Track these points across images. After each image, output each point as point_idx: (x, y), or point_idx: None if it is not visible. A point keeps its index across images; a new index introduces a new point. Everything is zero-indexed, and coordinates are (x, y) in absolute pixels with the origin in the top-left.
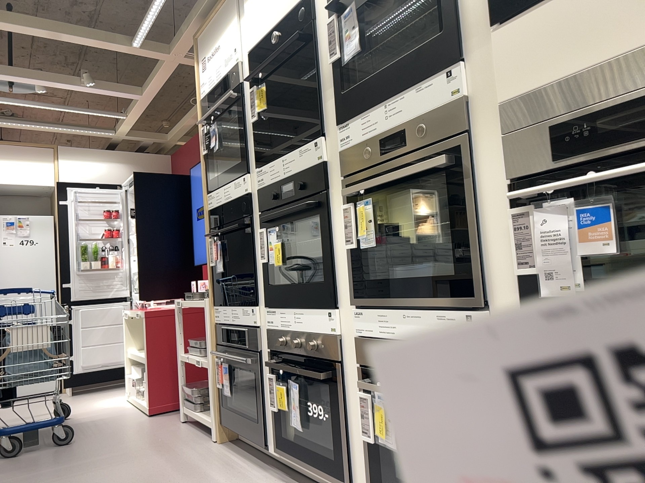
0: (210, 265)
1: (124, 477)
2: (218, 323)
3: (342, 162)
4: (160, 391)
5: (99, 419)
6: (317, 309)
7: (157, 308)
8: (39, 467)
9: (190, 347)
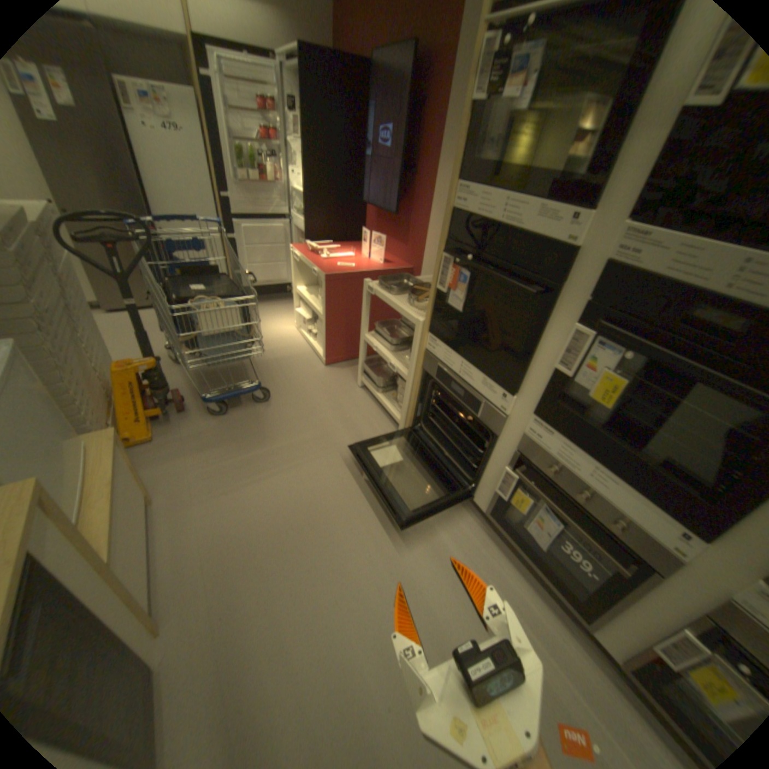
0: (438, 287)
1: (337, 484)
2: (433, 355)
3: None
4: (336, 349)
5: (281, 361)
6: (661, 506)
7: (332, 263)
8: (252, 441)
9: (378, 335)
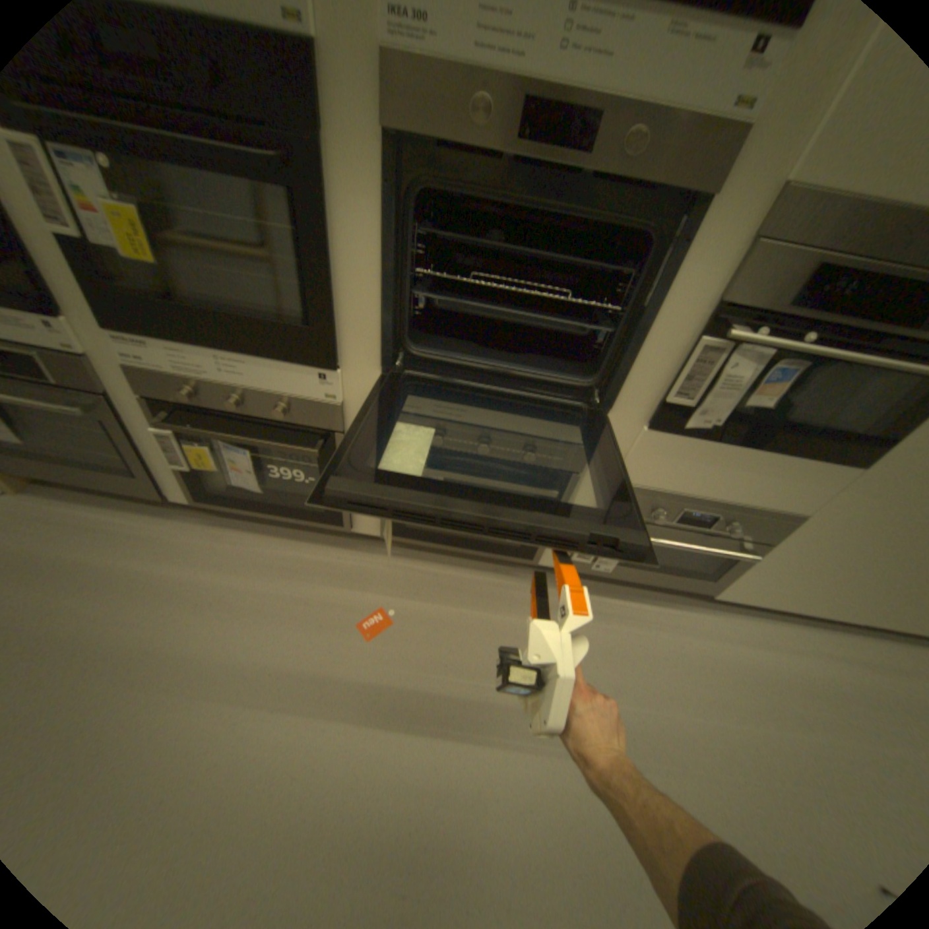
0: None
1: None
2: None
3: (382, 84)
4: None
5: None
6: (286, 362)
7: None
8: None
9: None
